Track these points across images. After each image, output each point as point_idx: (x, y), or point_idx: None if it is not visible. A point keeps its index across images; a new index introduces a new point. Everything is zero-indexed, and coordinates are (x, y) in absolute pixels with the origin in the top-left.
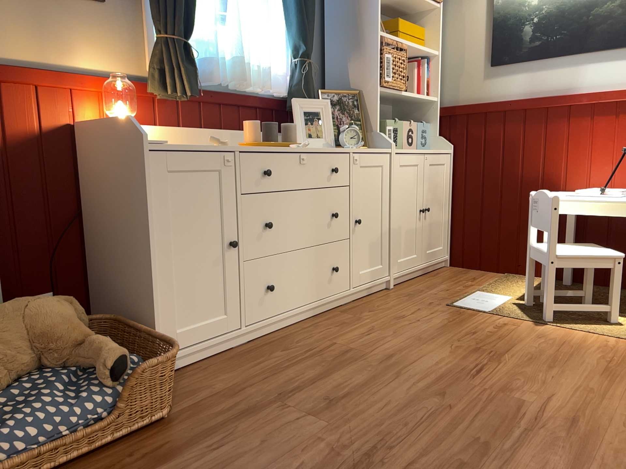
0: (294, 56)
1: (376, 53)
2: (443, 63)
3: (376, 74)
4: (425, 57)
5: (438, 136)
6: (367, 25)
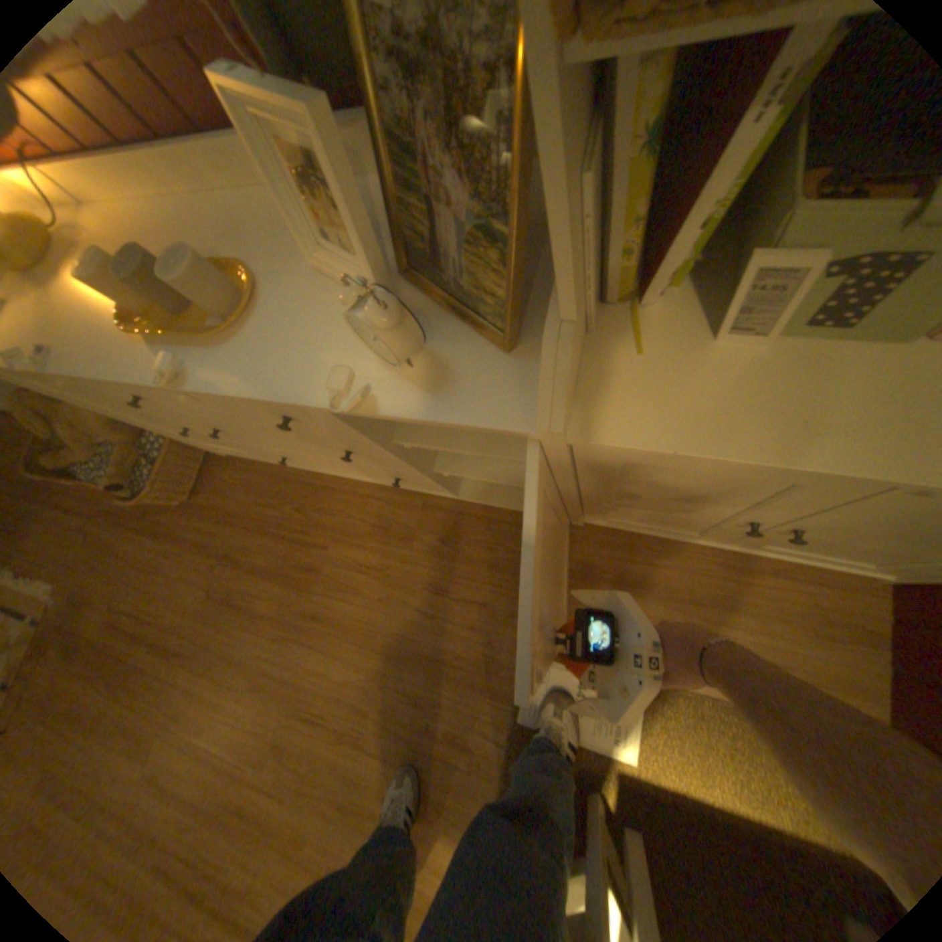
0: None
1: None
2: None
3: None
4: None
5: None
6: None
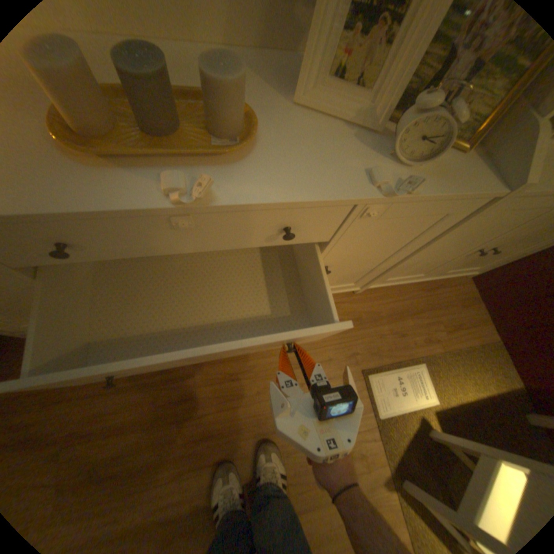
0: None
1: None
2: None
3: None
4: None
5: None
6: None
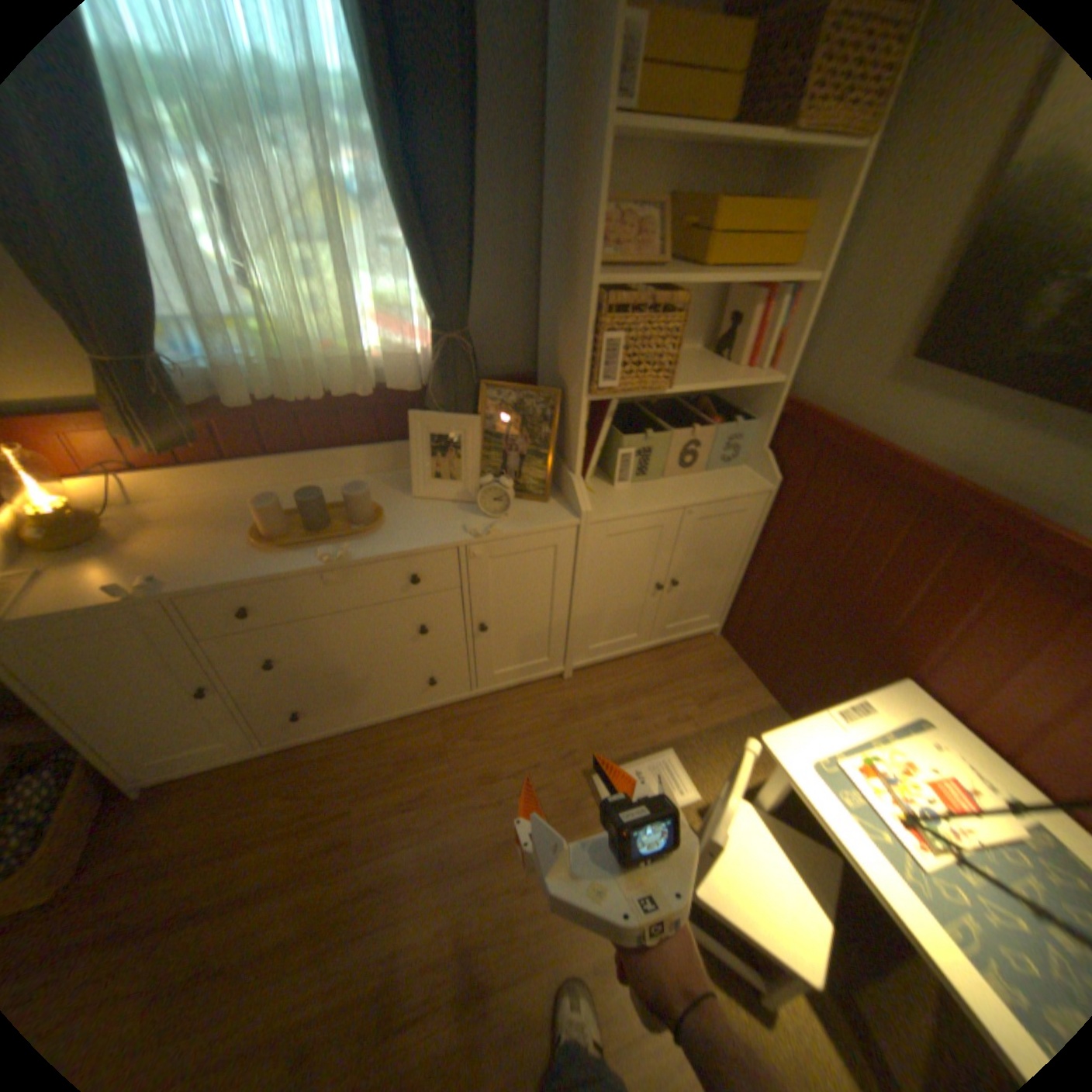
0: (429, 319)
1: (587, 330)
2: (829, 300)
3: (583, 372)
4: (795, 275)
5: (766, 448)
6: (582, 255)
